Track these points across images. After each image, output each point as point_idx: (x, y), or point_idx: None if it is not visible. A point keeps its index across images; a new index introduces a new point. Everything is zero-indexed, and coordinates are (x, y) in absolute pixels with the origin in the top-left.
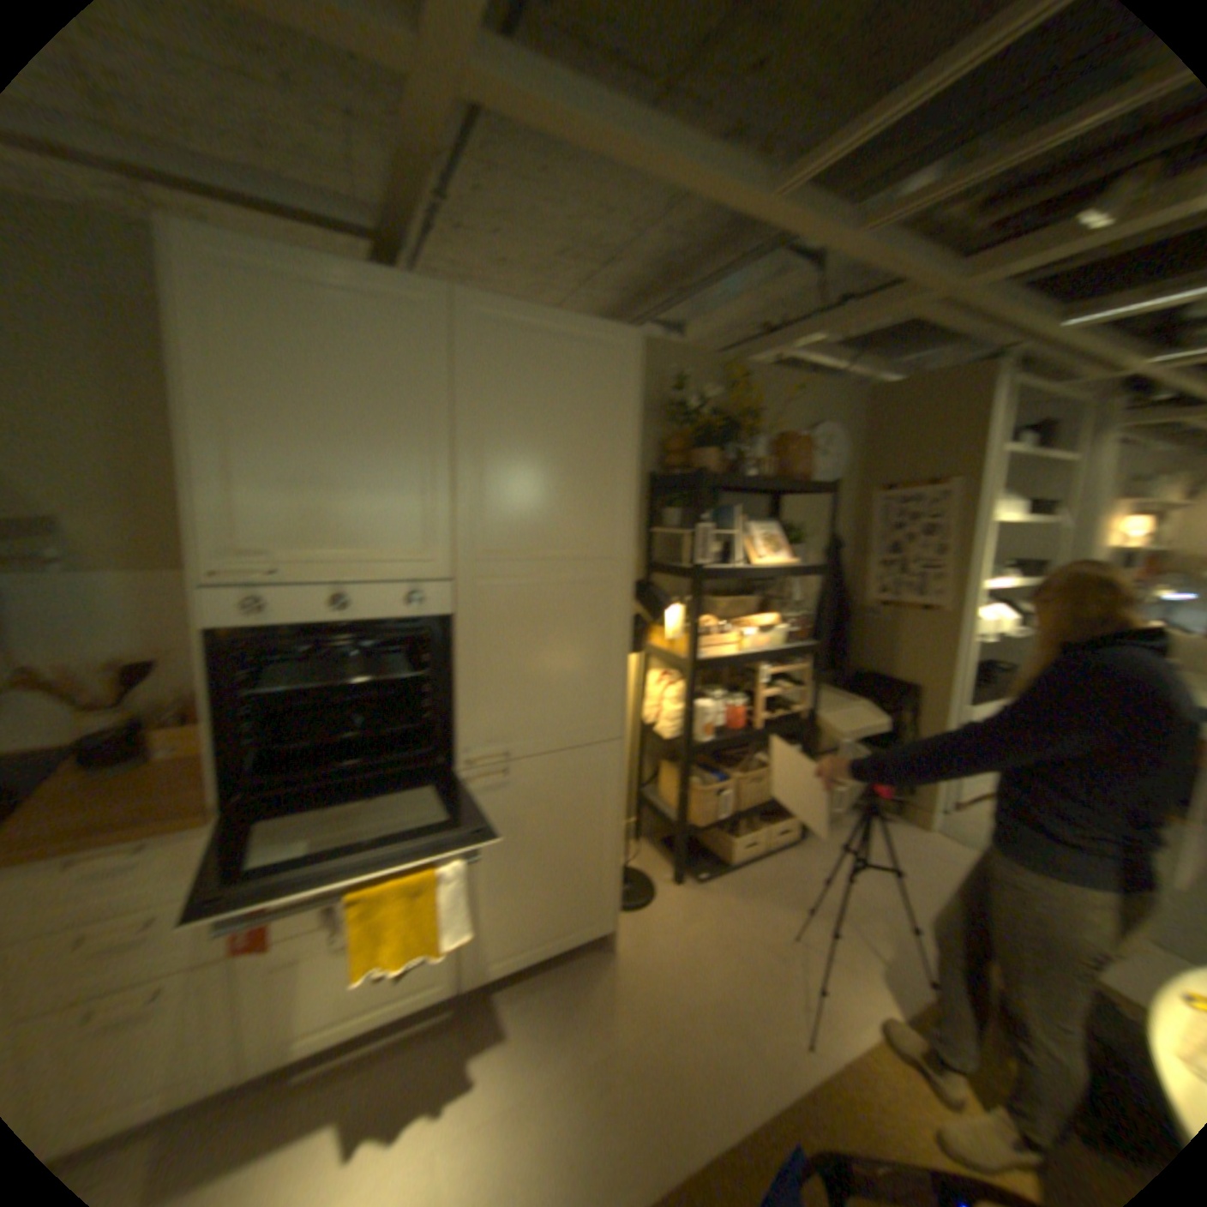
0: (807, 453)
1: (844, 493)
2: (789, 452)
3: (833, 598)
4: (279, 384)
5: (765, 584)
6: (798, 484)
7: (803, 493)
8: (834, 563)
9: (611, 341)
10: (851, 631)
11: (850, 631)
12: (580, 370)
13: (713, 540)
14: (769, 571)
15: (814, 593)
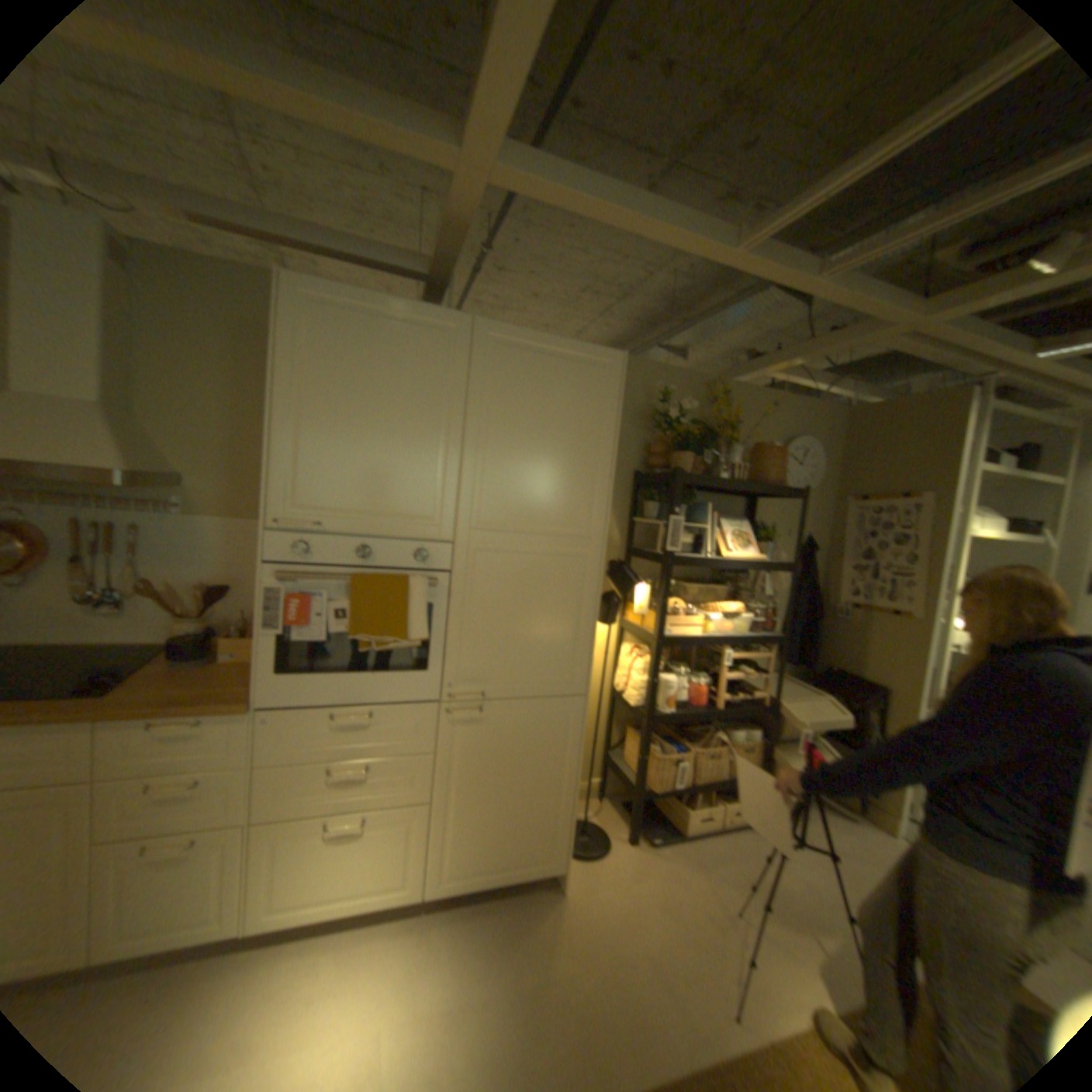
0: (778, 462)
1: (818, 501)
2: (760, 460)
3: (804, 597)
4: (337, 387)
5: (736, 578)
6: (768, 489)
7: (775, 498)
8: (806, 565)
9: (596, 362)
10: (821, 630)
11: (820, 630)
12: (569, 385)
13: (685, 533)
14: (735, 564)
15: (784, 590)
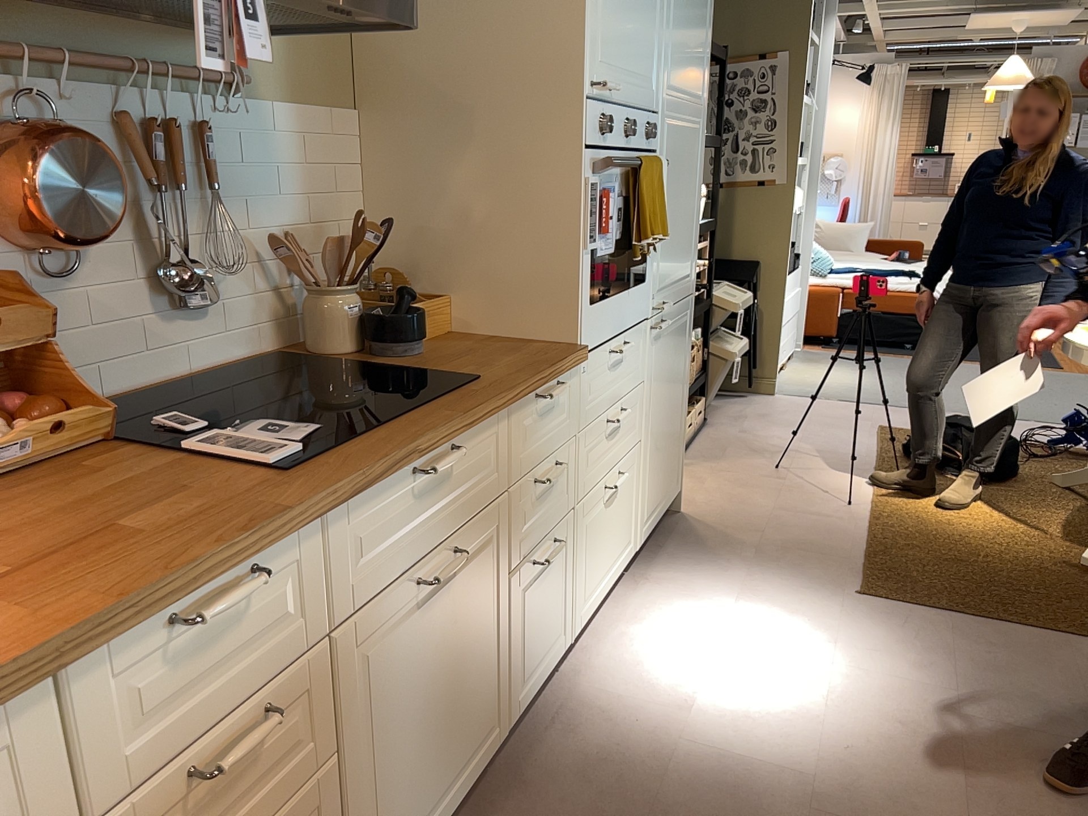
0: None
1: None
2: None
3: None
4: None
5: None
6: None
7: None
8: None
9: None
10: None
11: None
12: None
13: None
14: None
15: None
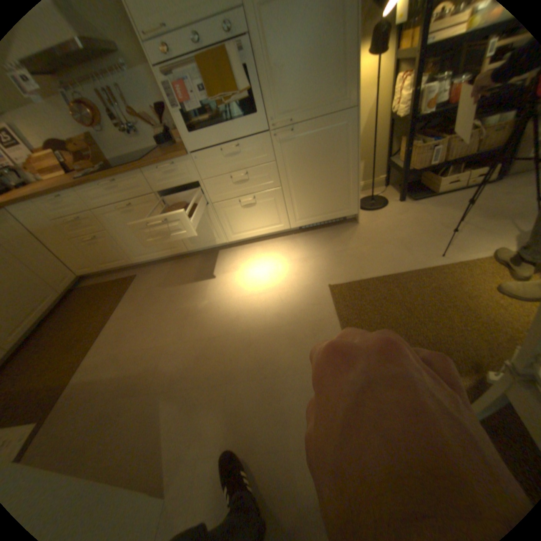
0: None
1: None
2: None
3: None
4: None
5: None
6: None
7: None
8: None
9: None
10: None
11: None
12: None
13: None
14: None
15: None
